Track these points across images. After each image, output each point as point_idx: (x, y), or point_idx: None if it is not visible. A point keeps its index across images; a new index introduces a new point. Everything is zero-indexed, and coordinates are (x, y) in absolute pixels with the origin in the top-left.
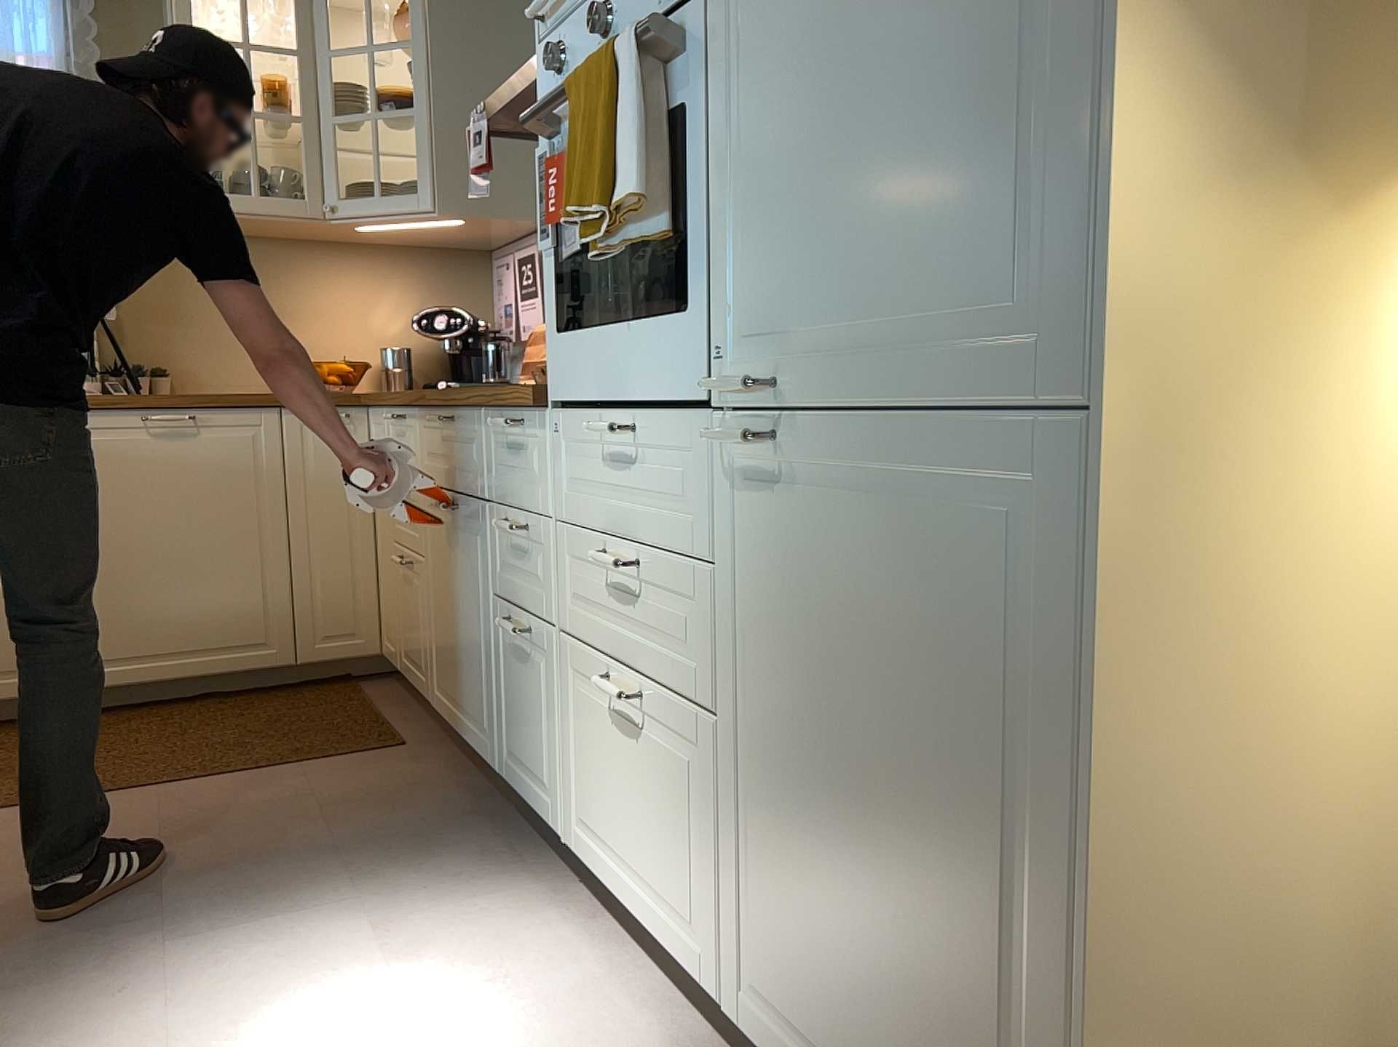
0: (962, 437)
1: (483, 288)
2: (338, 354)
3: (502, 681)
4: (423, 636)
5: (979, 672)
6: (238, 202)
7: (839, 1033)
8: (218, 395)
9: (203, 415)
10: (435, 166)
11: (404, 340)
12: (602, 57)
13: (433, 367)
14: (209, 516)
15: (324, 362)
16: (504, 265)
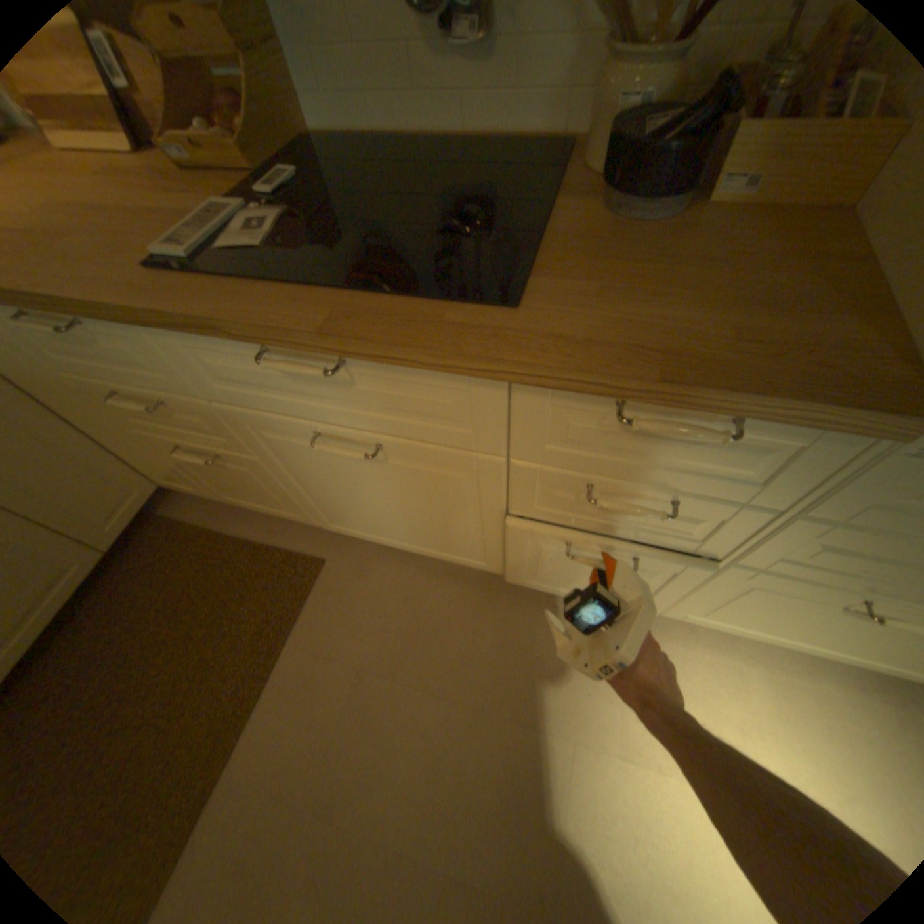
0: None
1: None
2: None
3: (529, 550)
4: (281, 497)
5: None
6: None
7: None
8: None
9: None
10: None
11: None
12: None
13: None
14: None
15: None
16: None
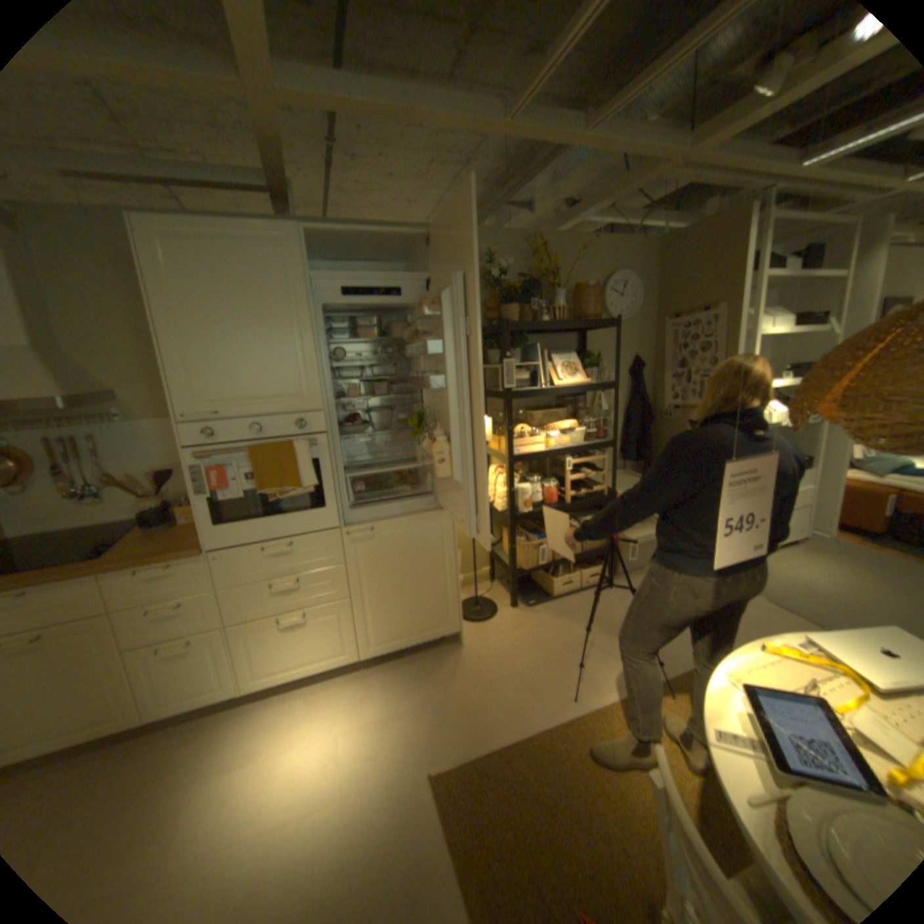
0: (421, 516)
1: None
2: None
3: (142, 681)
4: None
5: (429, 549)
6: None
7: (400, 629)
8: None
9: None
10: None
11: None
12: (279, 446)
13: None
14: None
15: None
16: None
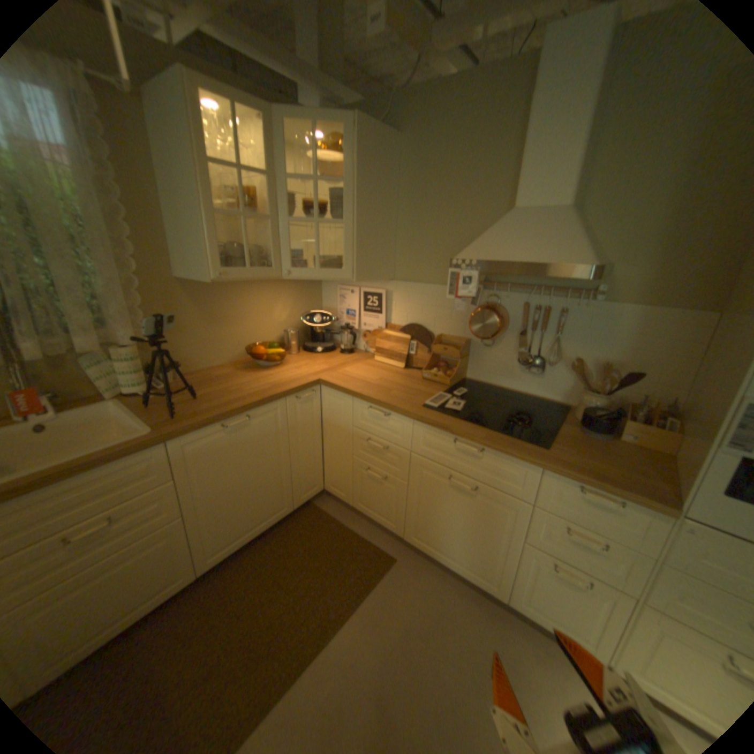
0: None
1: (318, 294)
2: (261, 336)
3: (529, 579)
4: (396, 511)
5: None
6: (240, 274)
7: None
8: (210, 373)
9: (251, 414)
10: (354, 256)
11: (288, 324)
12: None
13: (300, 335)
14: (257, 464)
15: (255, 342)
16: (350, 292)
